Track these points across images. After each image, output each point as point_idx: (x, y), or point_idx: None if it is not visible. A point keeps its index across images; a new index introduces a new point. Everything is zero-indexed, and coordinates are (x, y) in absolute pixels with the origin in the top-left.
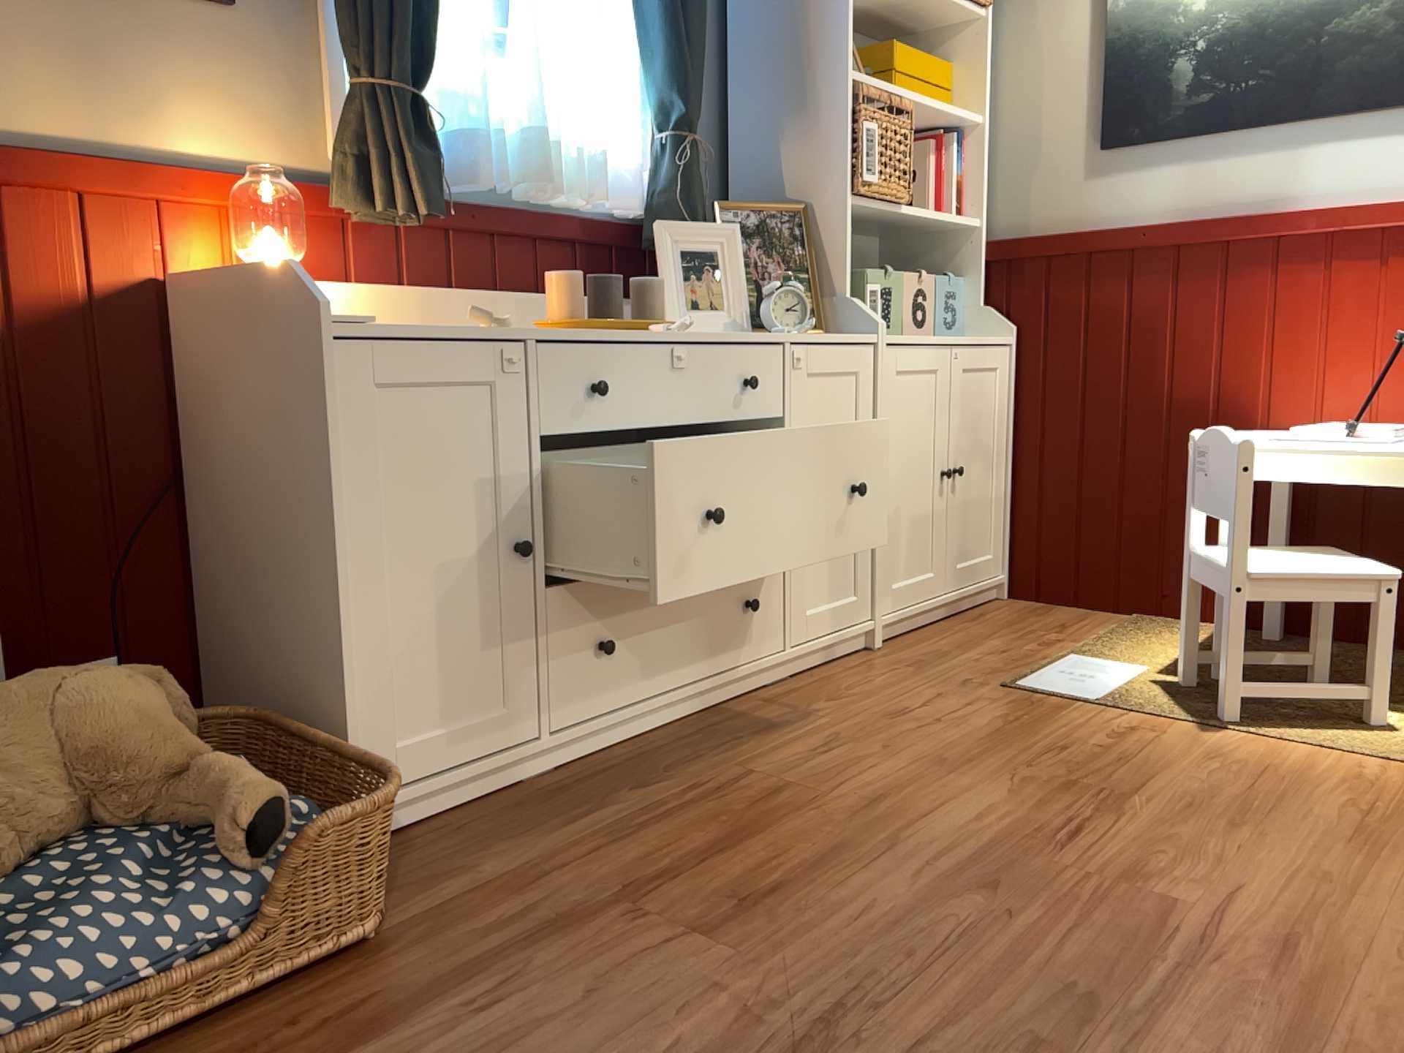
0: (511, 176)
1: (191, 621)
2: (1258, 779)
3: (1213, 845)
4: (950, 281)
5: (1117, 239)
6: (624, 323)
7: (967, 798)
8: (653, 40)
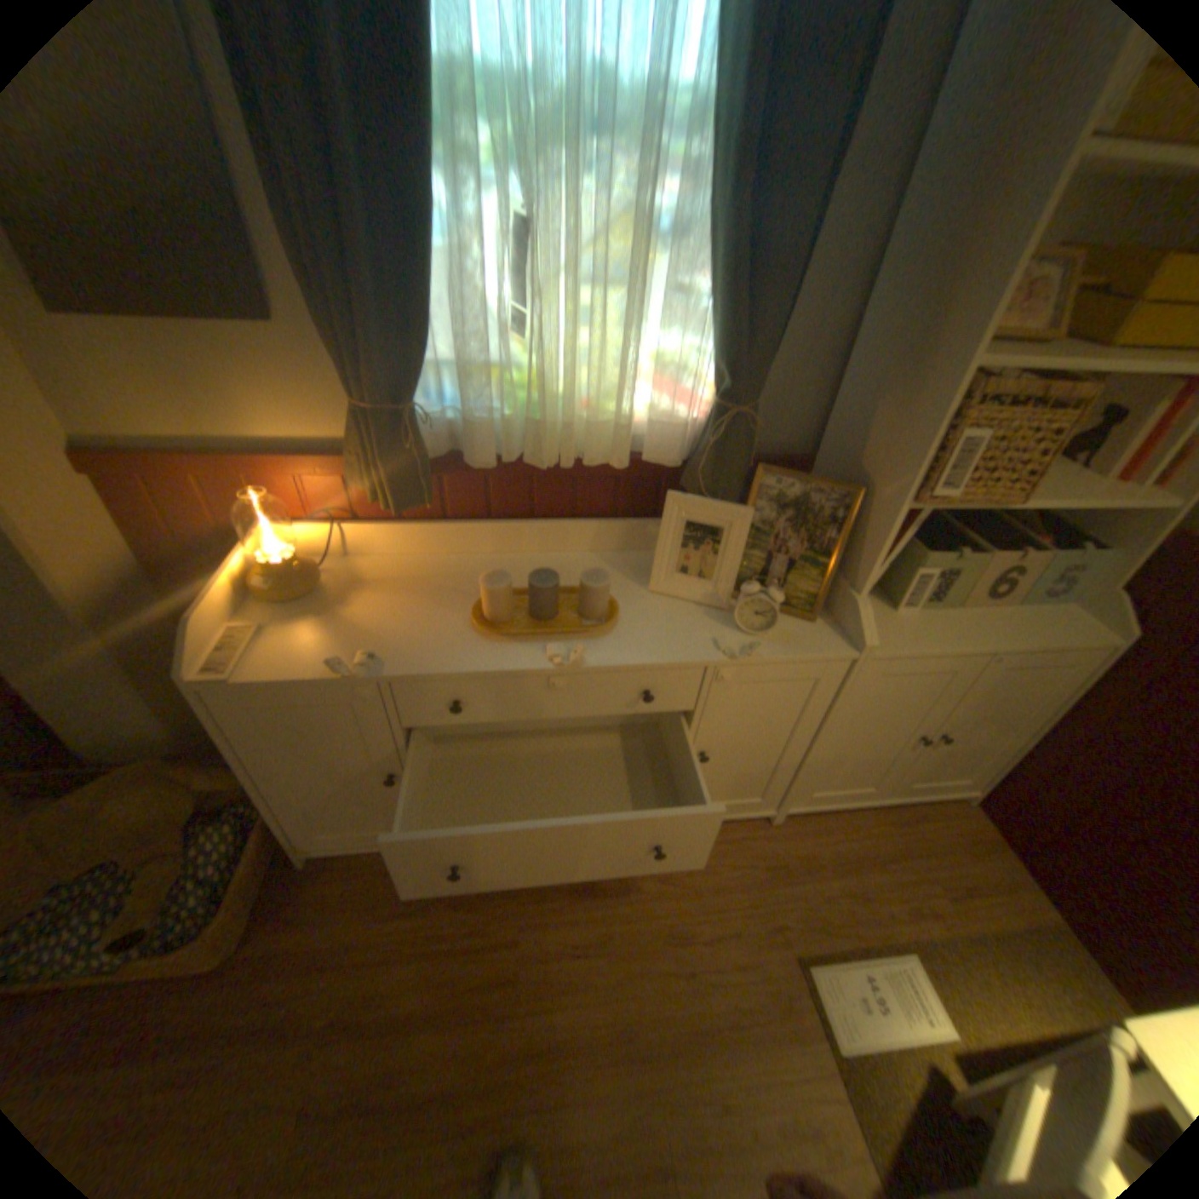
0: (530, 445)
1: None
2: None
3: None
4: (1101, 545)
5: None
6: (531, 635)
7: (584, 1115)
8: (718, 298)
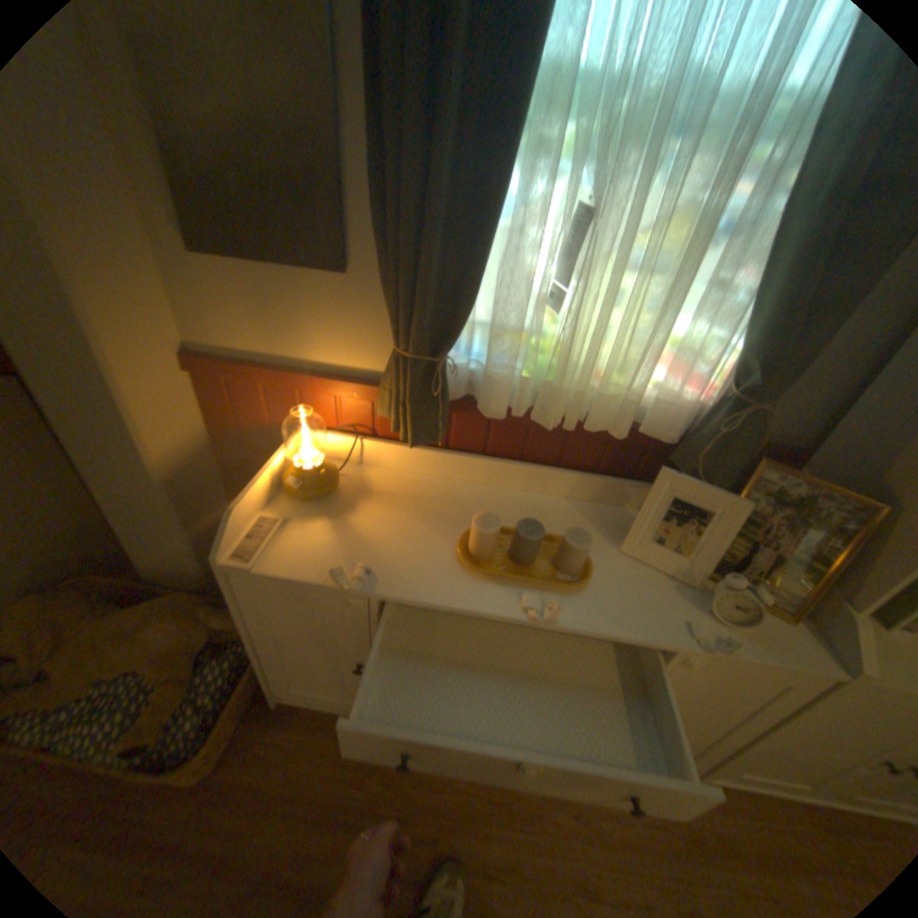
0: (539, 402)
1: None
2: None
3: None
4: None
5: None
6: (510, 579)
7: None
8: (771, 298)
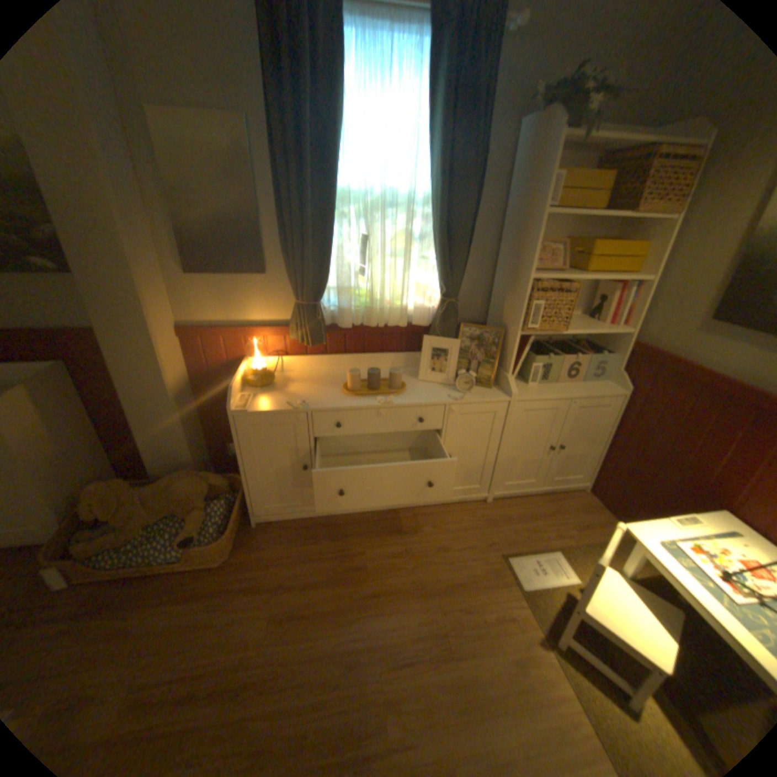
0: (365, 319)
1: None
2: (516, 696)
3: (440, 717)
4: (611, 353)
5: (698, 374)
6: (369, 394)
7: (402, 617)
8: (437, 260)
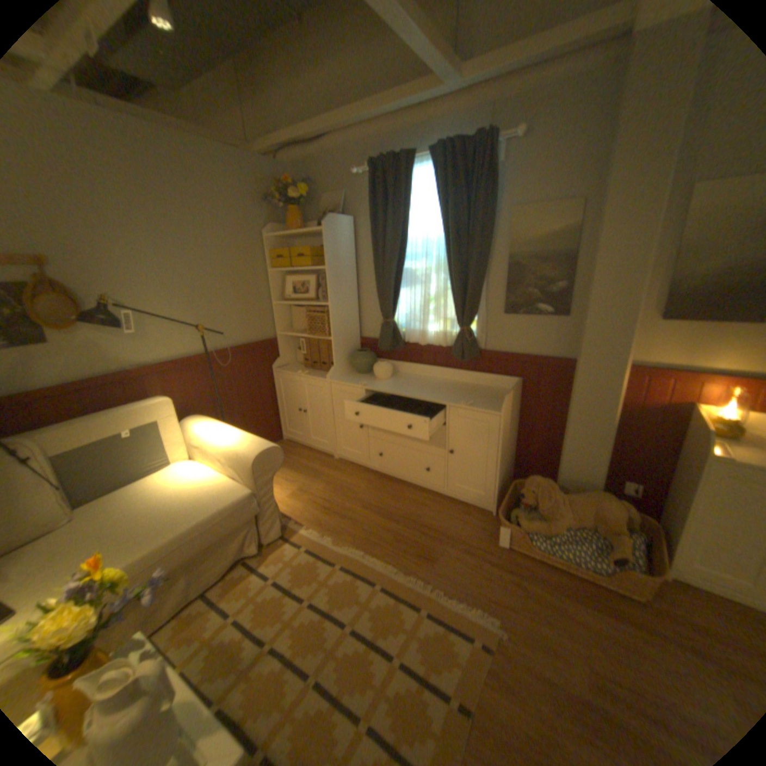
0: None
1: (668, 489)
2: None
3: None
4: None
5: None
6: None
7: None
8: None
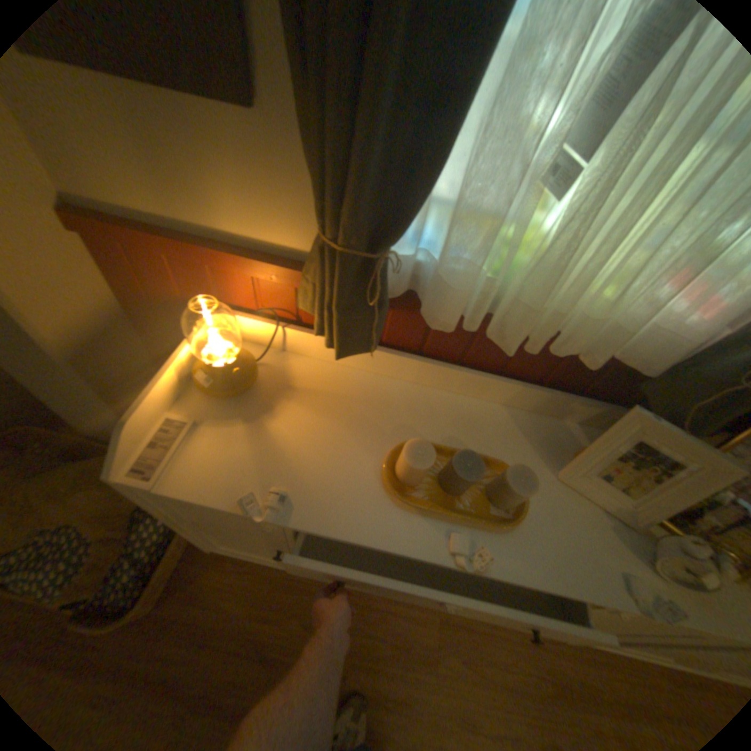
0: (500, 313)
1: None
2: None
3: None
4: None
5: None
6: (439, 514)
7: None
8: None
